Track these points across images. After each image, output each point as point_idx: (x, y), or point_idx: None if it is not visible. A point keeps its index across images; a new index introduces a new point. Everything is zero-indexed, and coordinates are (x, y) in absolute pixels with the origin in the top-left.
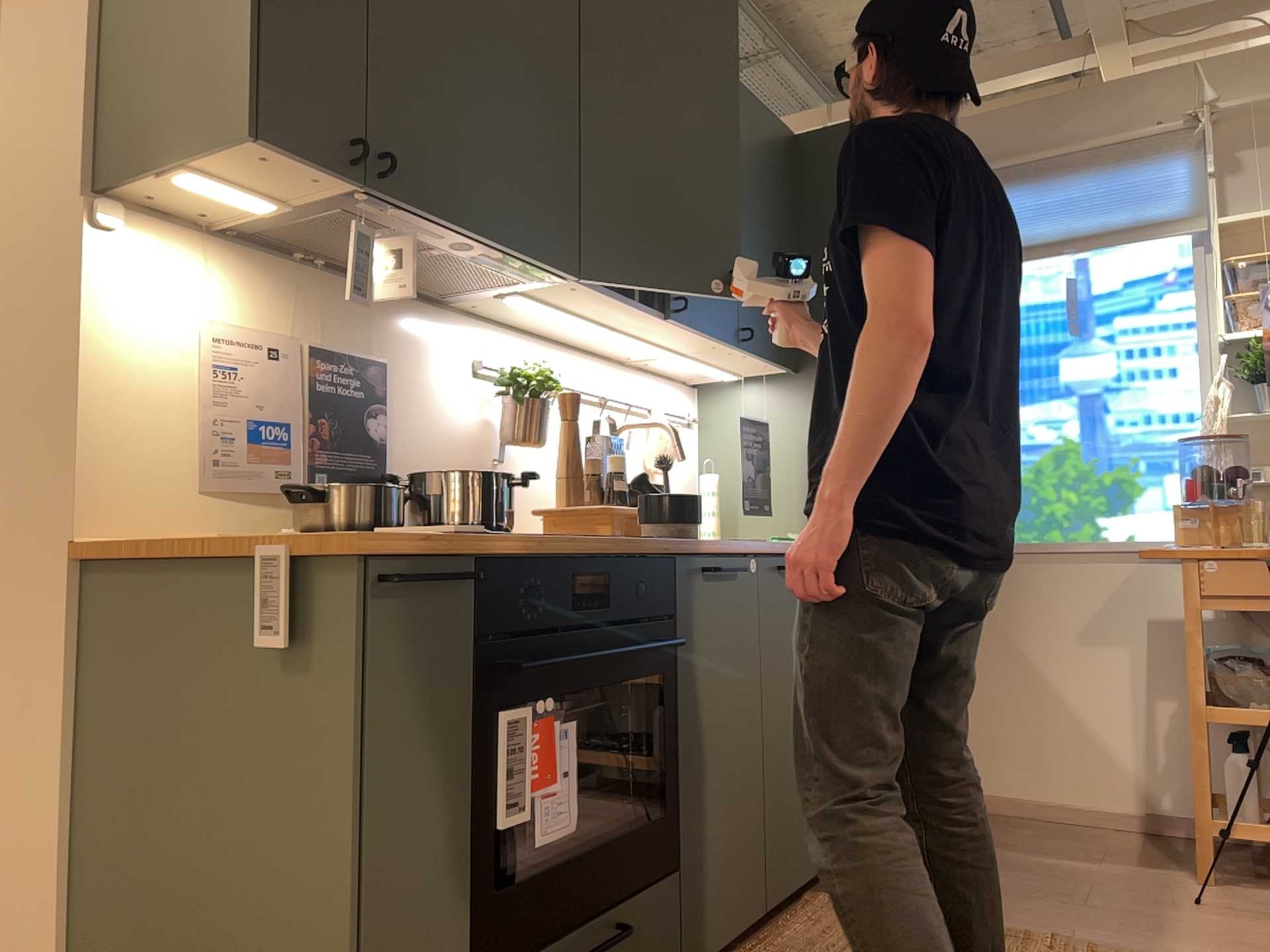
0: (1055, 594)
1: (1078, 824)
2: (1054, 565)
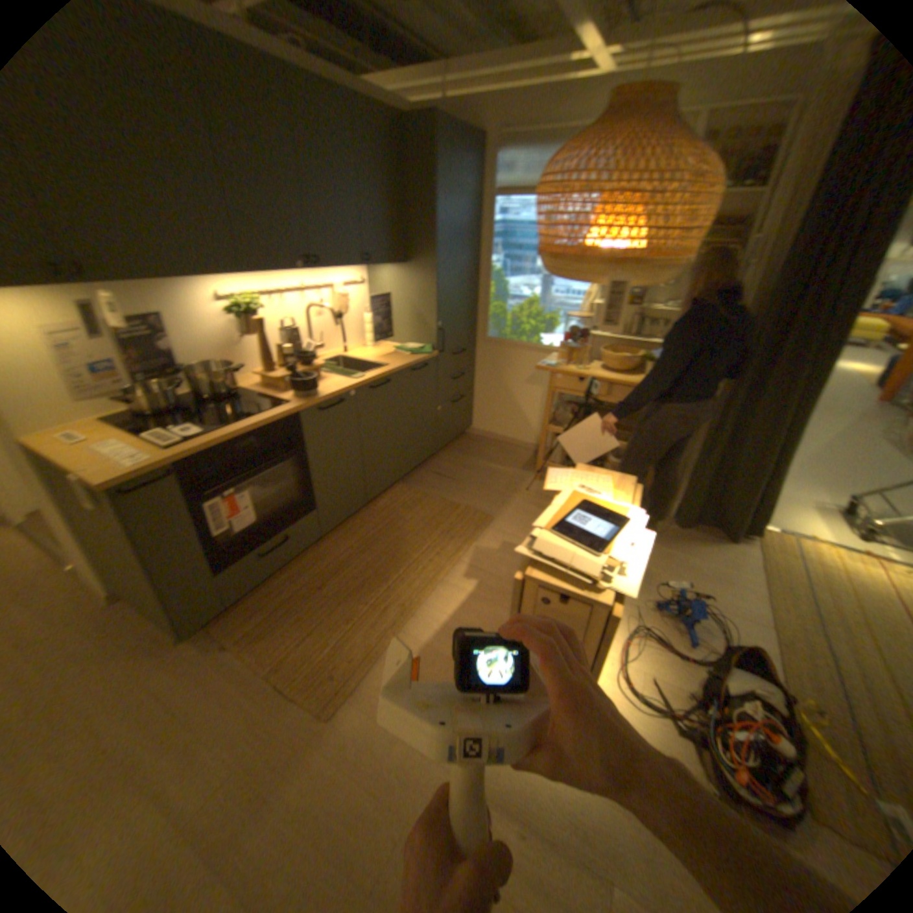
0: (520, 364)
1: (514, 447)
2: (521, 352)
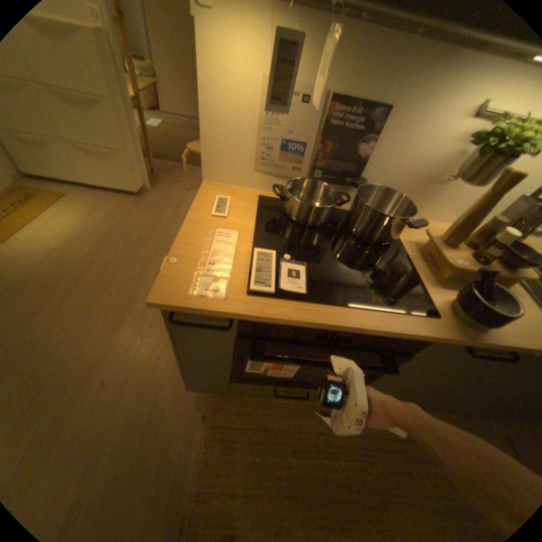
0: None
1: None
2: None
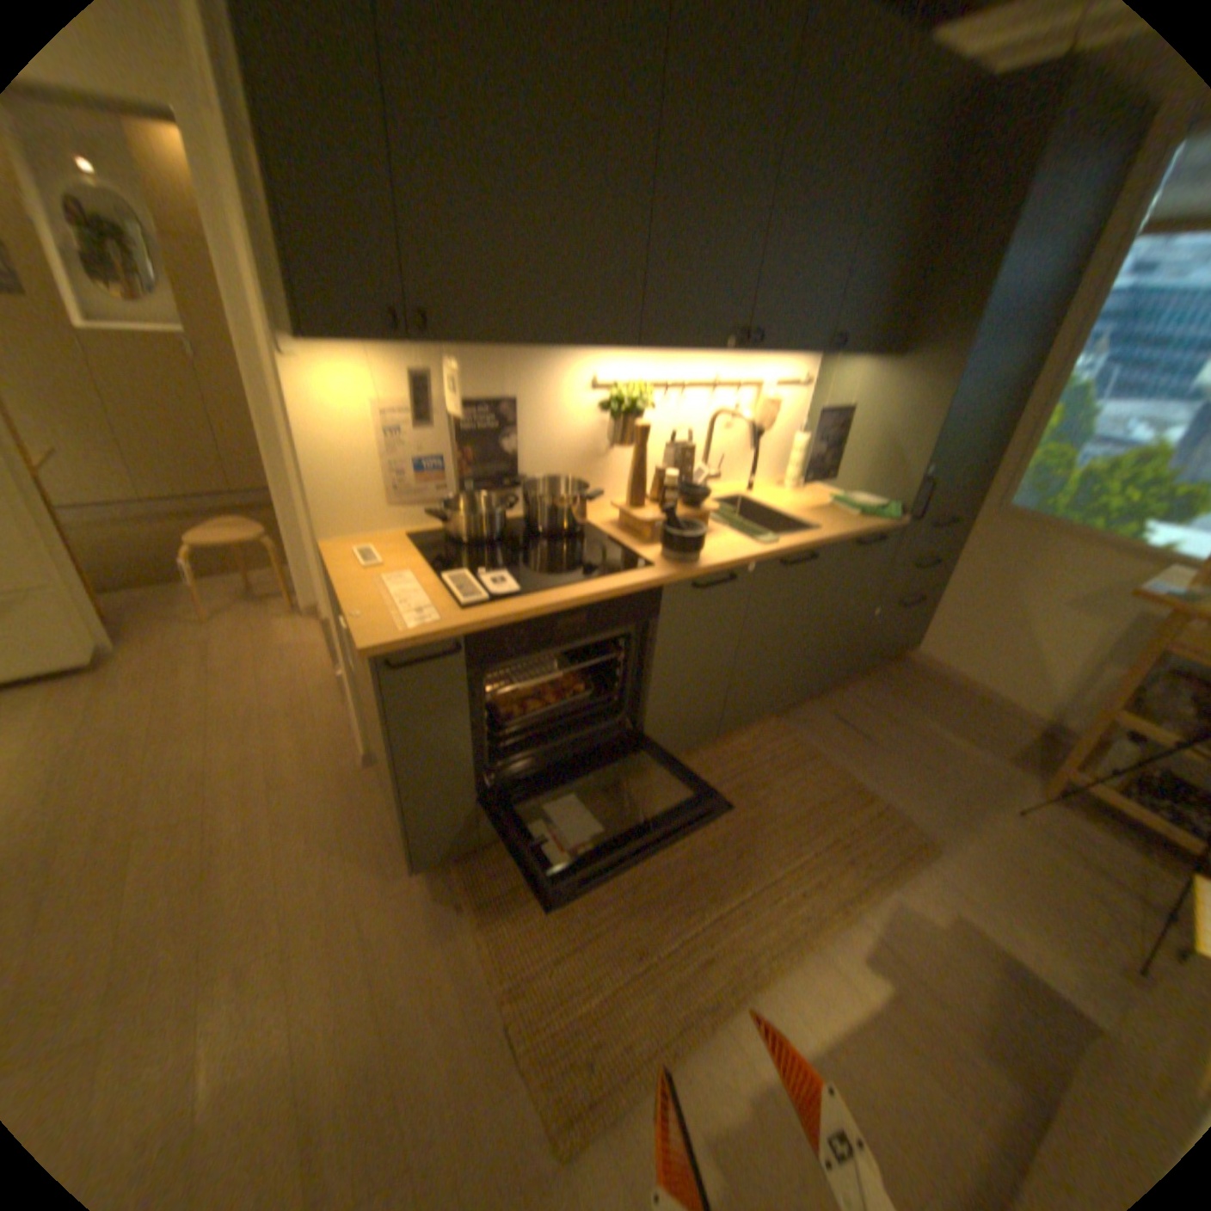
0: (1070, 566)
1: (999, 709)
2: (1082, 544)
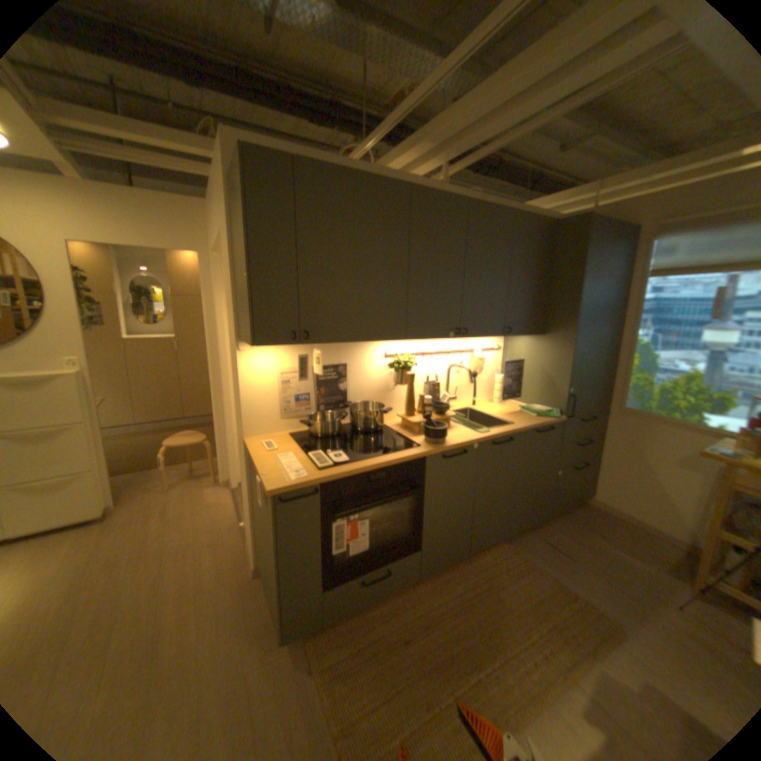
0: (670, 442)
1: (655, 538)
2: (673, 429)
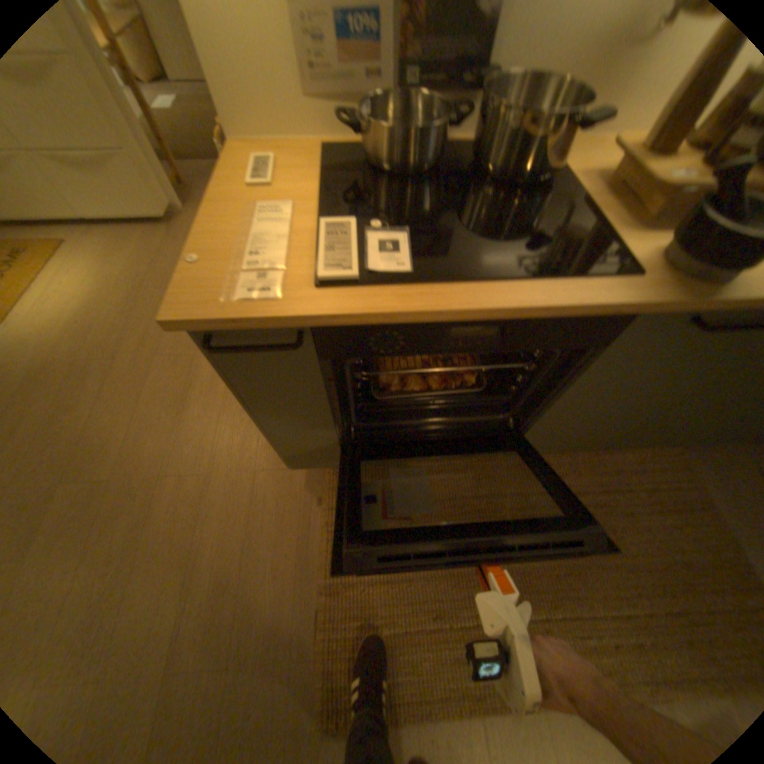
0: None
1: None
2: None
